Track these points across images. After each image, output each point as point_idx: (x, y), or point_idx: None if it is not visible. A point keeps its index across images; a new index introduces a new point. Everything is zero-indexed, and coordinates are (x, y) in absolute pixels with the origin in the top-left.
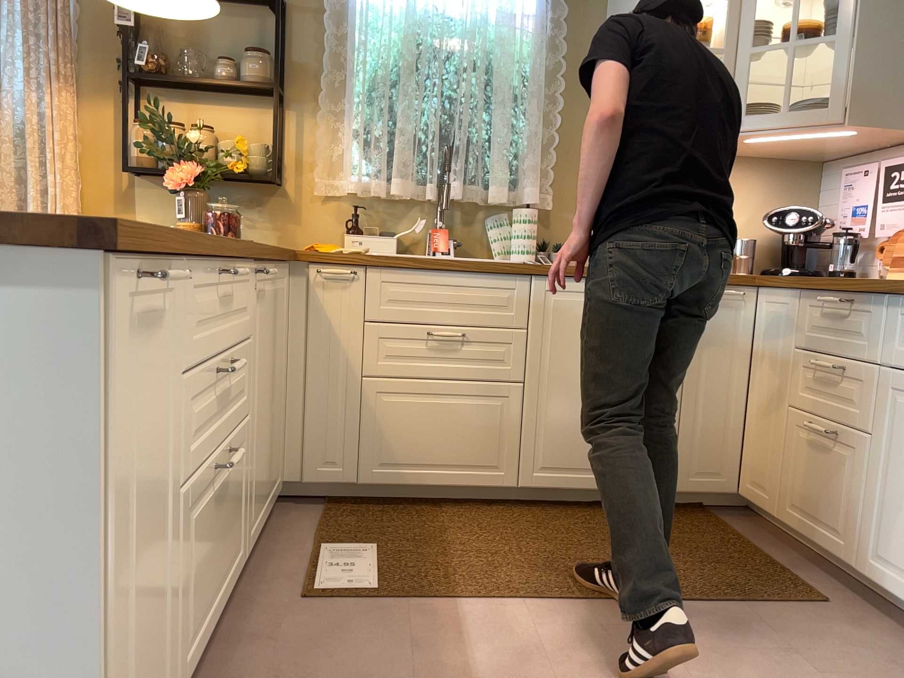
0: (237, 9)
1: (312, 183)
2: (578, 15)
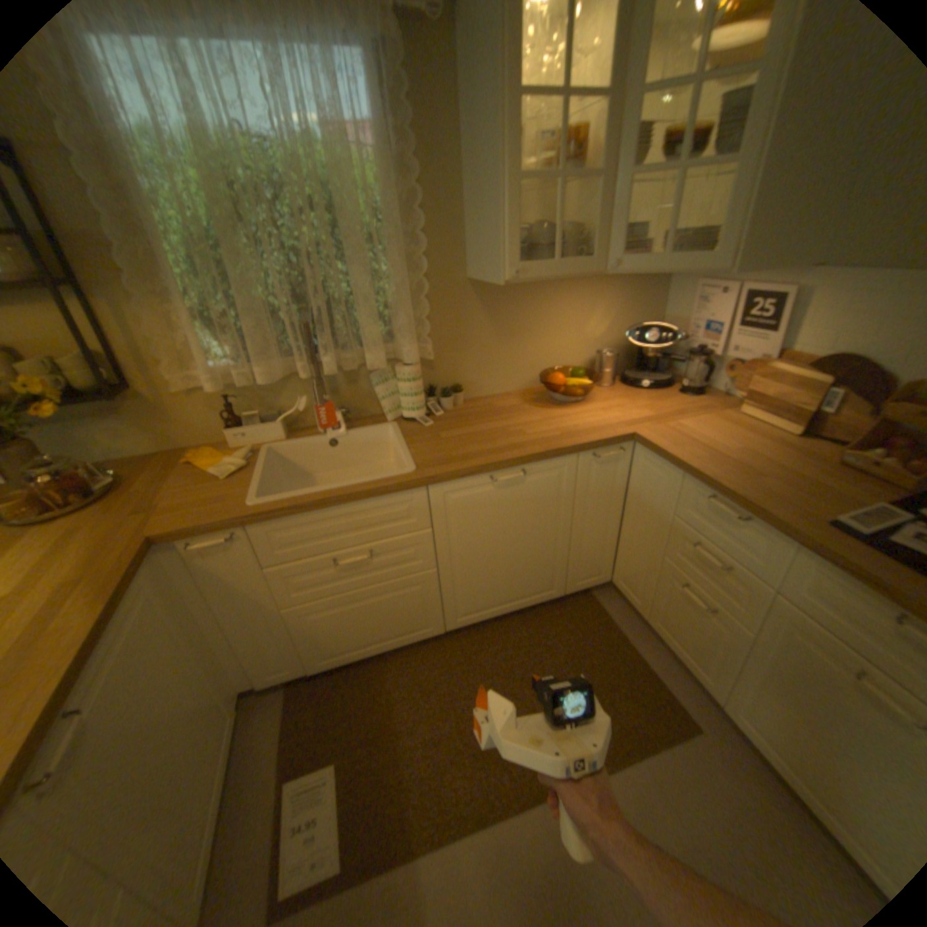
0: None
1: (164, 377)
2: (425, 112)
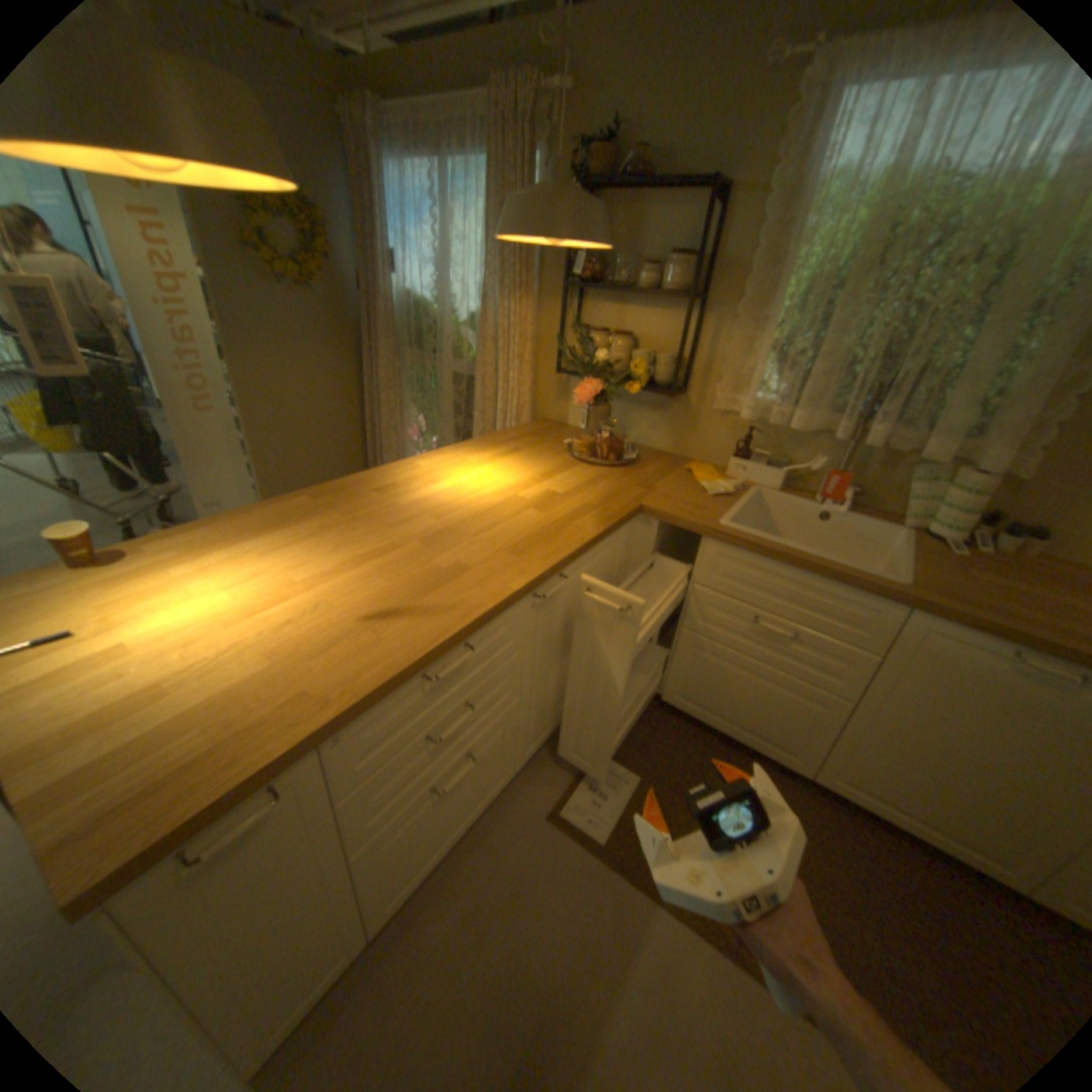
0: (676, 192)
1: (714, 394)
2: None
